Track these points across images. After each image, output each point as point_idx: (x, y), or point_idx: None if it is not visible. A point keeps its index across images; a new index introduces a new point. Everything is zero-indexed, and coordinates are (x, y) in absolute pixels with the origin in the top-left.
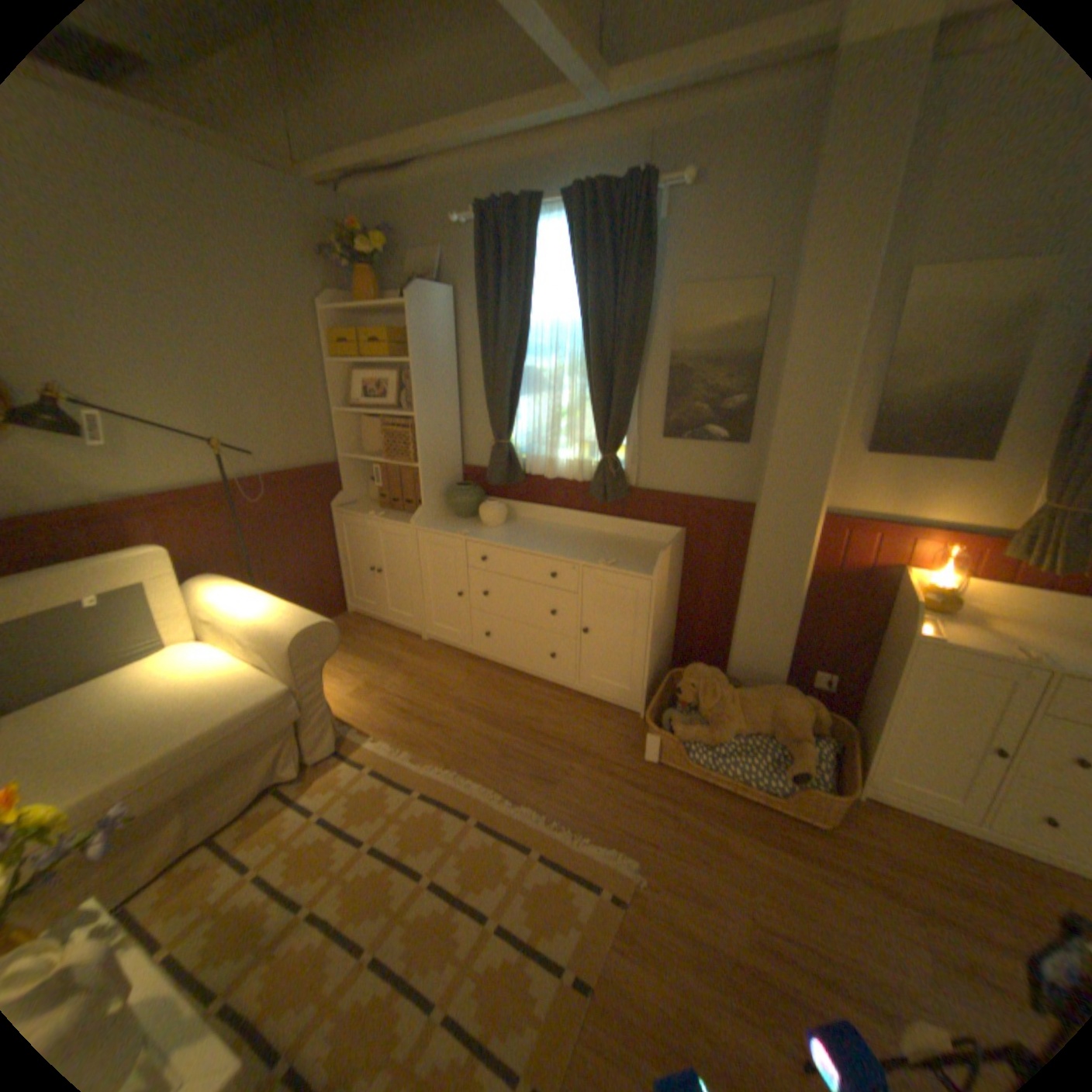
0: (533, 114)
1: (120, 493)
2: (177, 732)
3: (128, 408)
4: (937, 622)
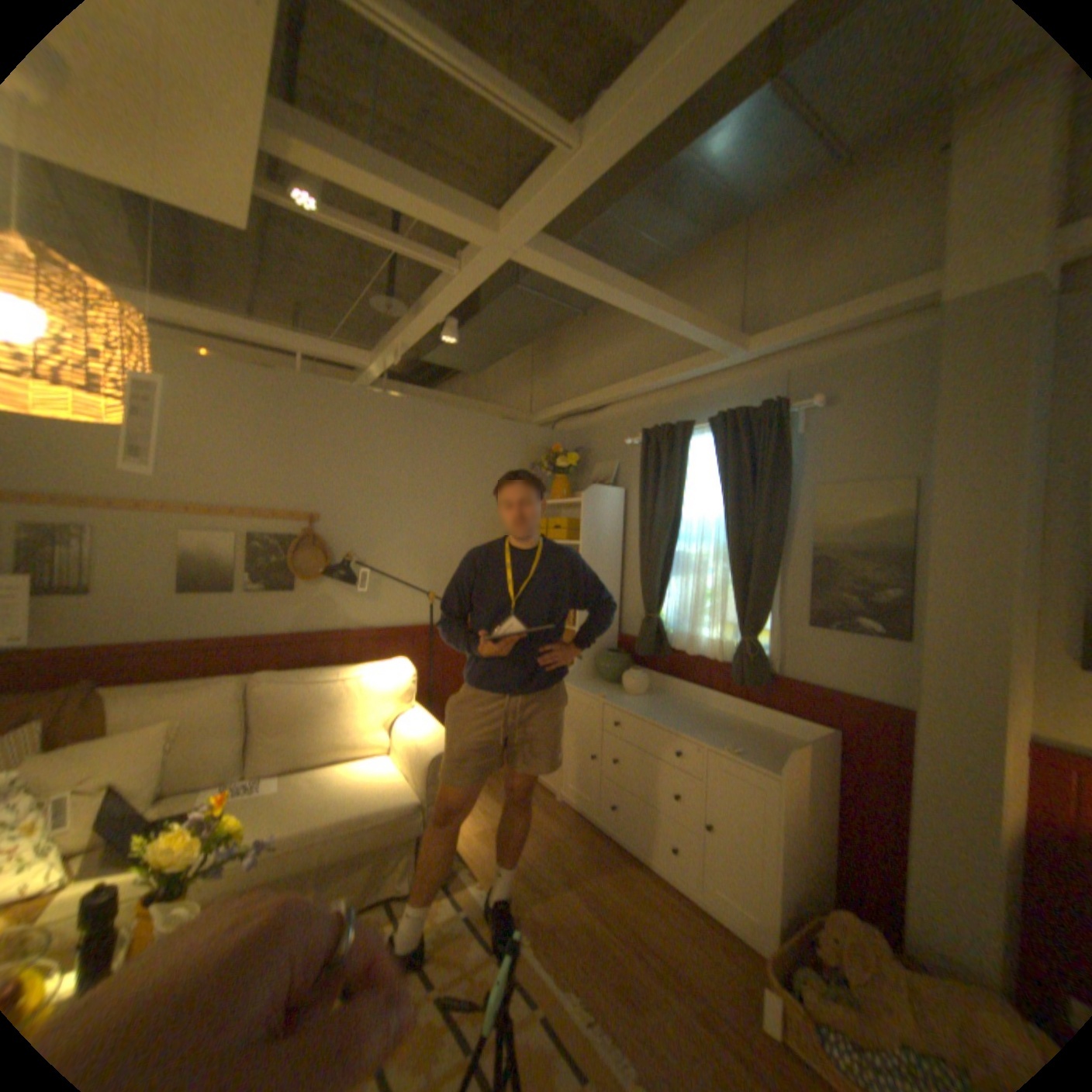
0: (689, 370)
1: (366, 625)
2: (335, 813)
3: (387, 569)
4: None
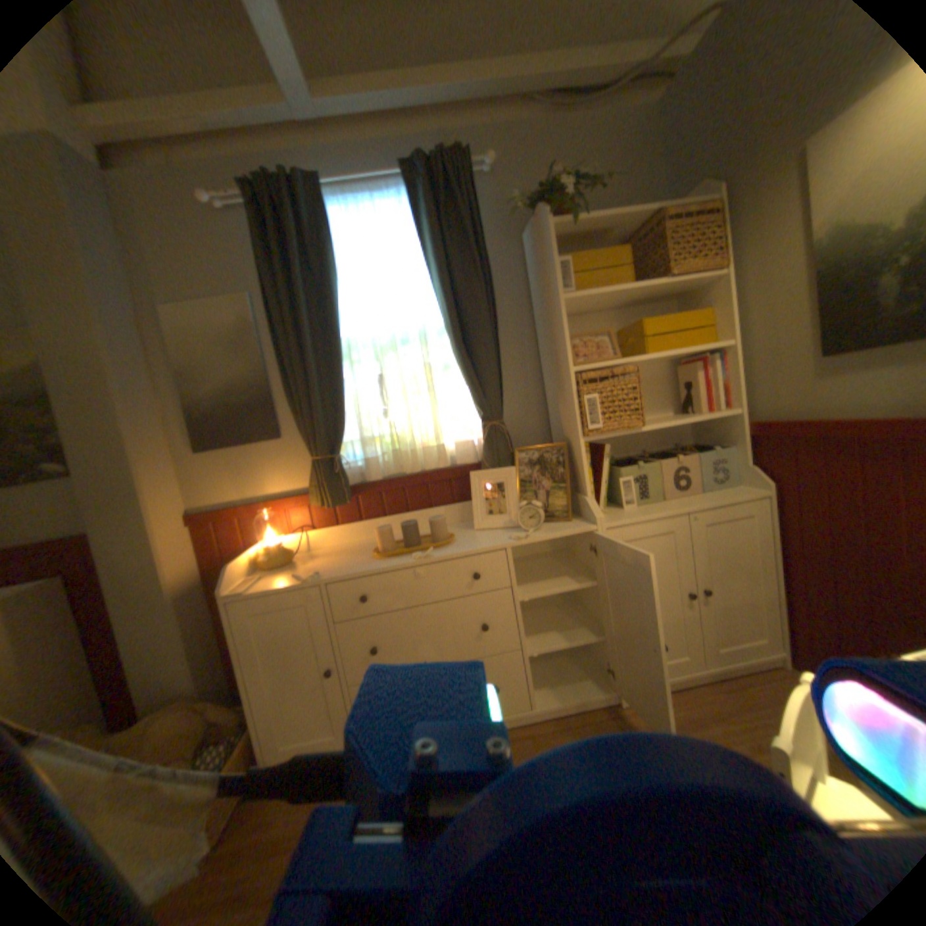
0: None
1: None
2: None
3: None
4: (257, 578)
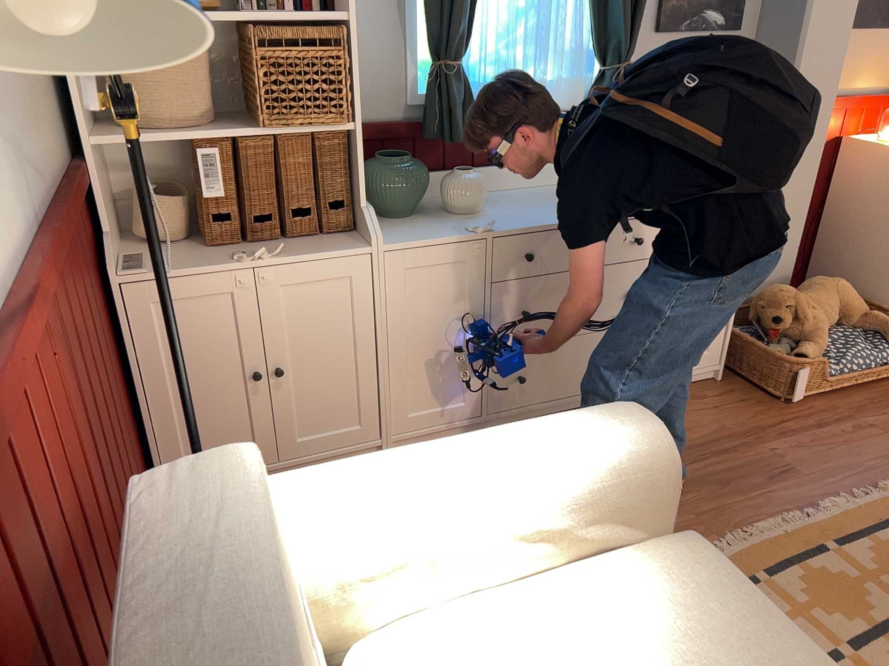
0: None
1: None
2: None
3: None
4: None
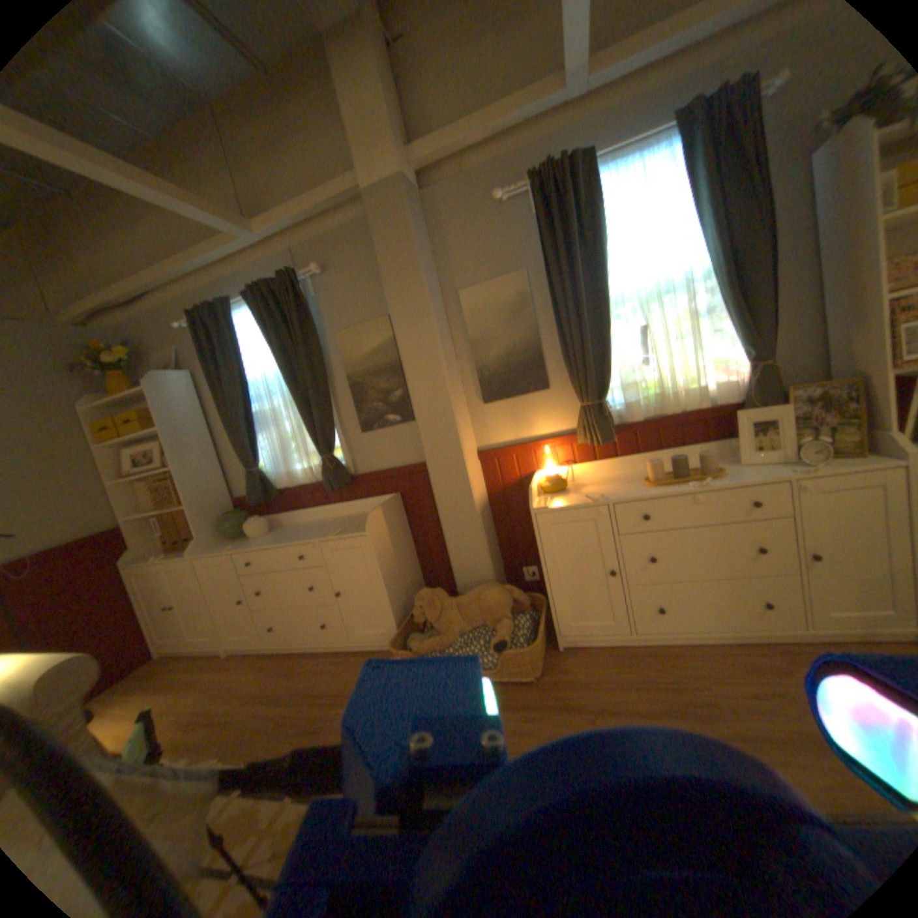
0: (210, 252)
1: None
2: None
3: None
4: (548, 497)
